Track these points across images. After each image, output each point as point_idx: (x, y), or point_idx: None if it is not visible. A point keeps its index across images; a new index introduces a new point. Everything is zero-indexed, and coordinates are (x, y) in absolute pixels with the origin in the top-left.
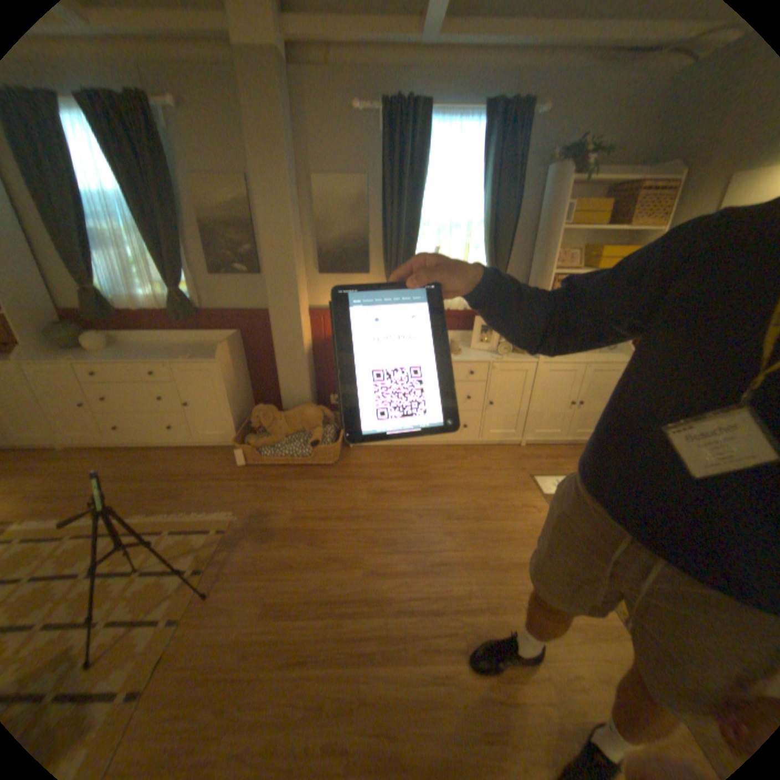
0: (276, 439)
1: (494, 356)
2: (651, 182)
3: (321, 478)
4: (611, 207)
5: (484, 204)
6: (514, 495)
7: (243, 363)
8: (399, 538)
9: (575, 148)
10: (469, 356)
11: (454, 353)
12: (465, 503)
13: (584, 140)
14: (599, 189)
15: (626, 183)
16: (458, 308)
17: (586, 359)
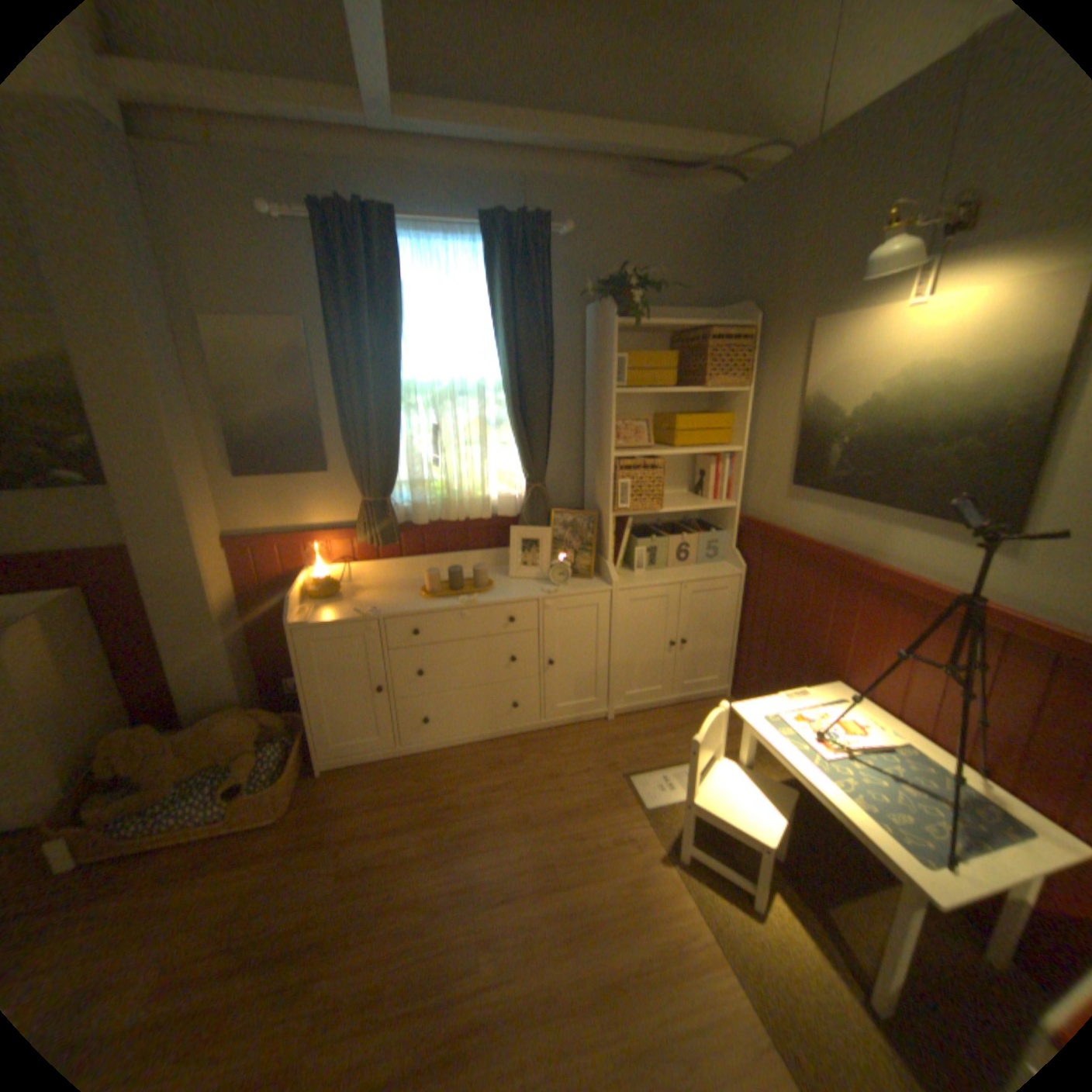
0: (152, 795)
1: (544, 589)
2: (723, 330)
3: (245, 864)
4: (678, 362)
5: (501, 360)
6: (601, 822)
7: (91, 648)
8: (388, 984)
9: (616, 283)
10: (506, 592)
11: (482, 590)
12: (518, 860)
13: (627, 272)
14: (660, 339)
15: (692, 330)
16: (484, 516)
17: (680, 577)
